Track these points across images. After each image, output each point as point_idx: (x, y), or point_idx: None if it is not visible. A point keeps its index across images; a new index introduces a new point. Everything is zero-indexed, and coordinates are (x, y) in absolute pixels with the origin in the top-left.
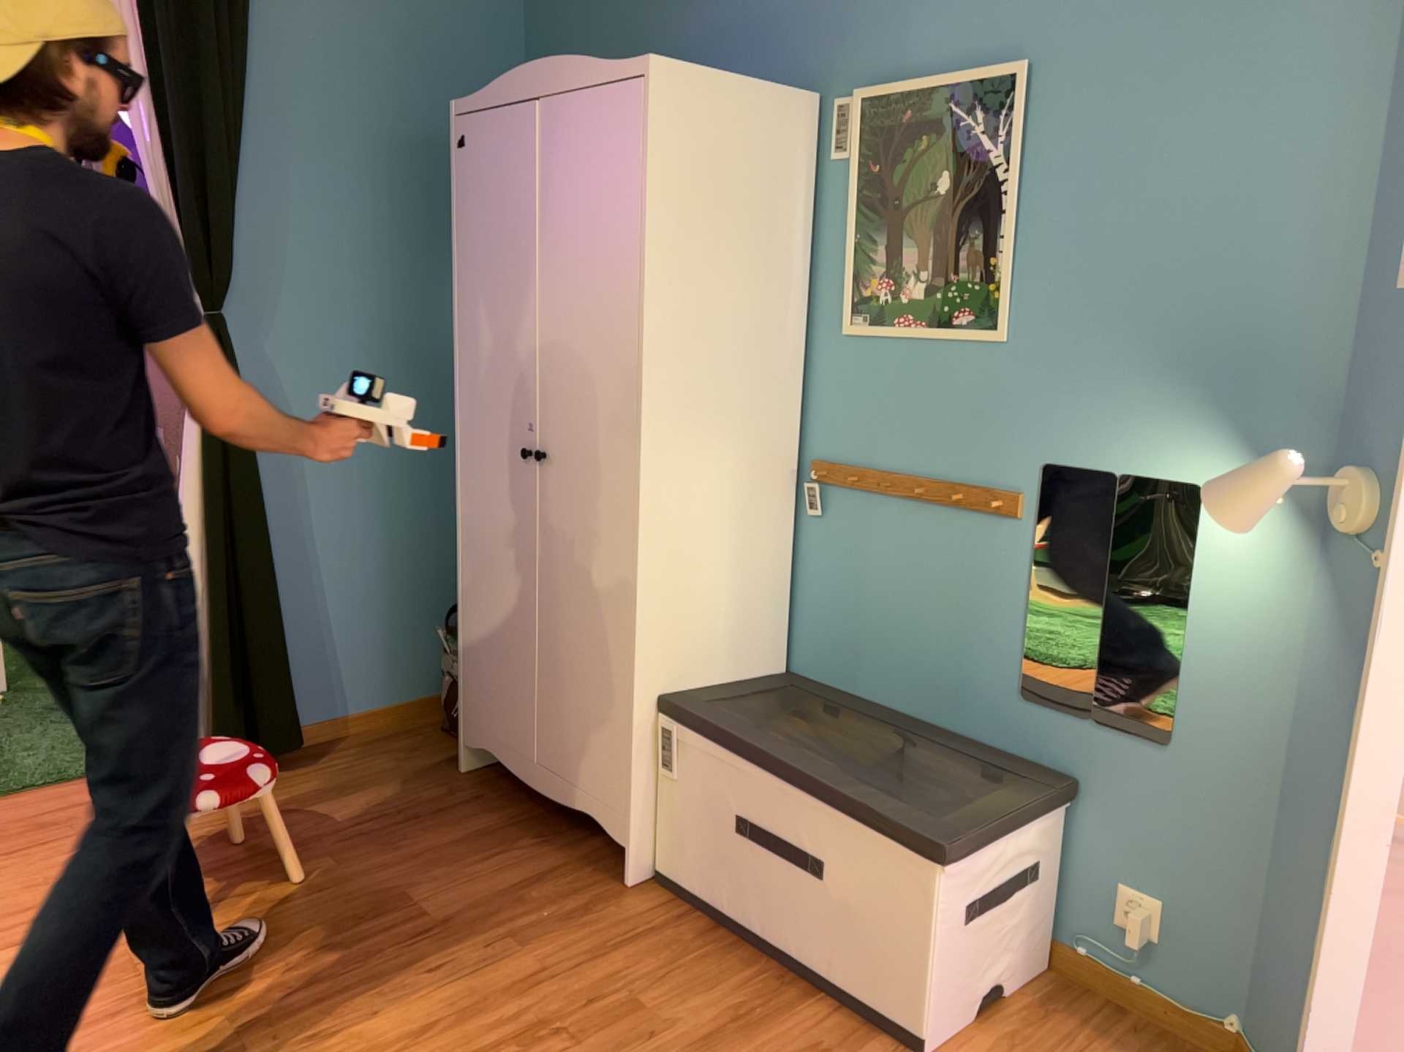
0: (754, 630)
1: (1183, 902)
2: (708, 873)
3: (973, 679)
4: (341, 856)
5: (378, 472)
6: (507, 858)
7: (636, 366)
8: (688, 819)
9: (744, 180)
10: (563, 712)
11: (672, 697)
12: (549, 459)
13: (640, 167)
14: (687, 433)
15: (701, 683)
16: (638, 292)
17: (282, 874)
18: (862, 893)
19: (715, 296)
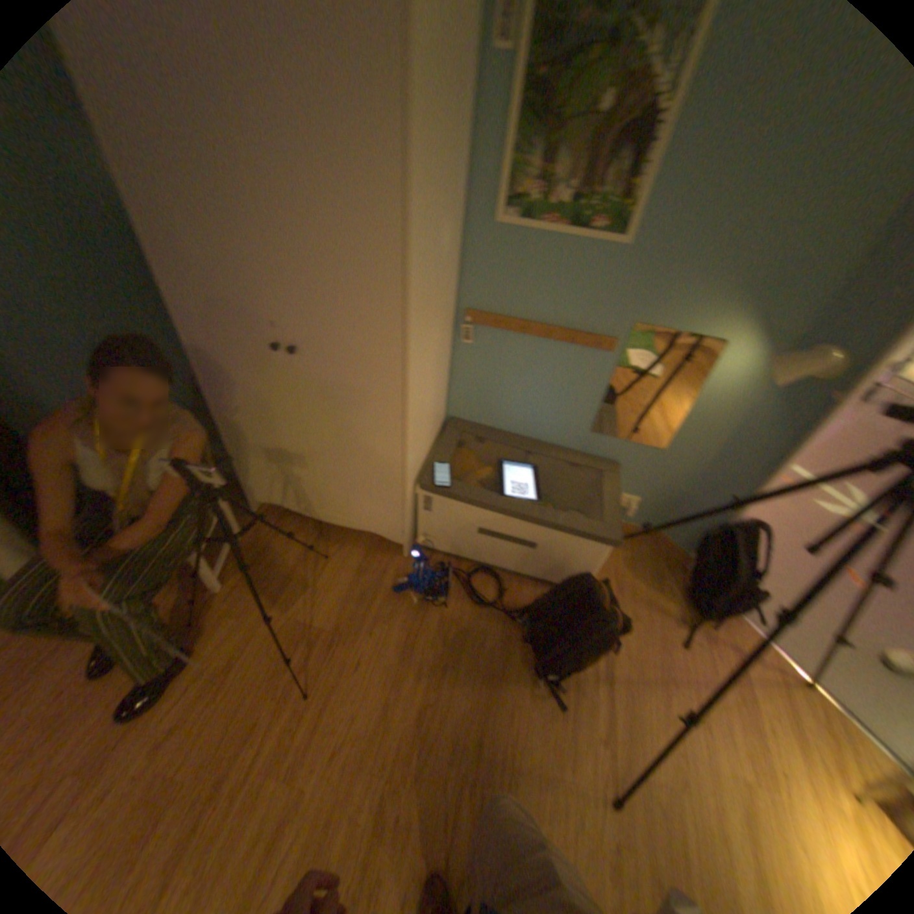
0: (438, 415)
1: (650, 498)
2: (454, 546)
3: (563, 425)
4: (235, 613)
5: (81, 340)
6: (332, 566)
7: (404, 295)
8: (440, 528)
9: (453, 82)
10: (332, 483)
11: (421, 477)
12: (294, 347)
13: (404, 76)
14: (424, 330)
15: (424, 458)
16: (404, 229)
17: (208, 648)
18: (557, 553)
19: (437, 211)
